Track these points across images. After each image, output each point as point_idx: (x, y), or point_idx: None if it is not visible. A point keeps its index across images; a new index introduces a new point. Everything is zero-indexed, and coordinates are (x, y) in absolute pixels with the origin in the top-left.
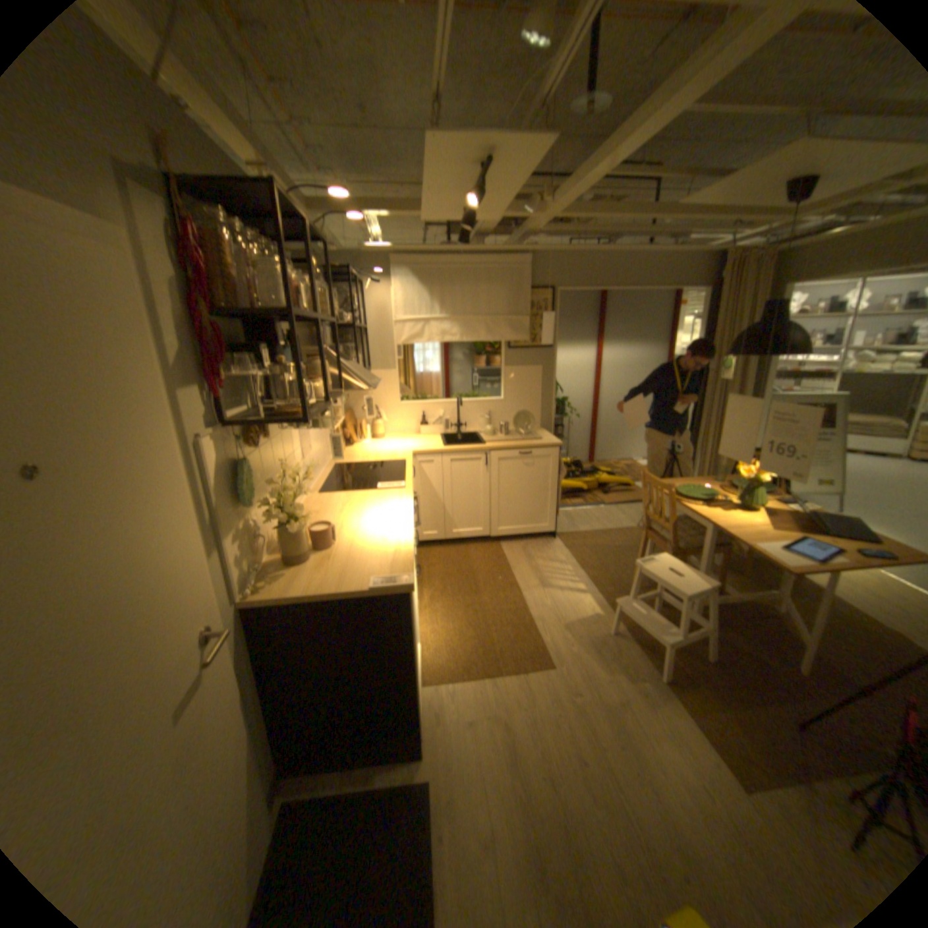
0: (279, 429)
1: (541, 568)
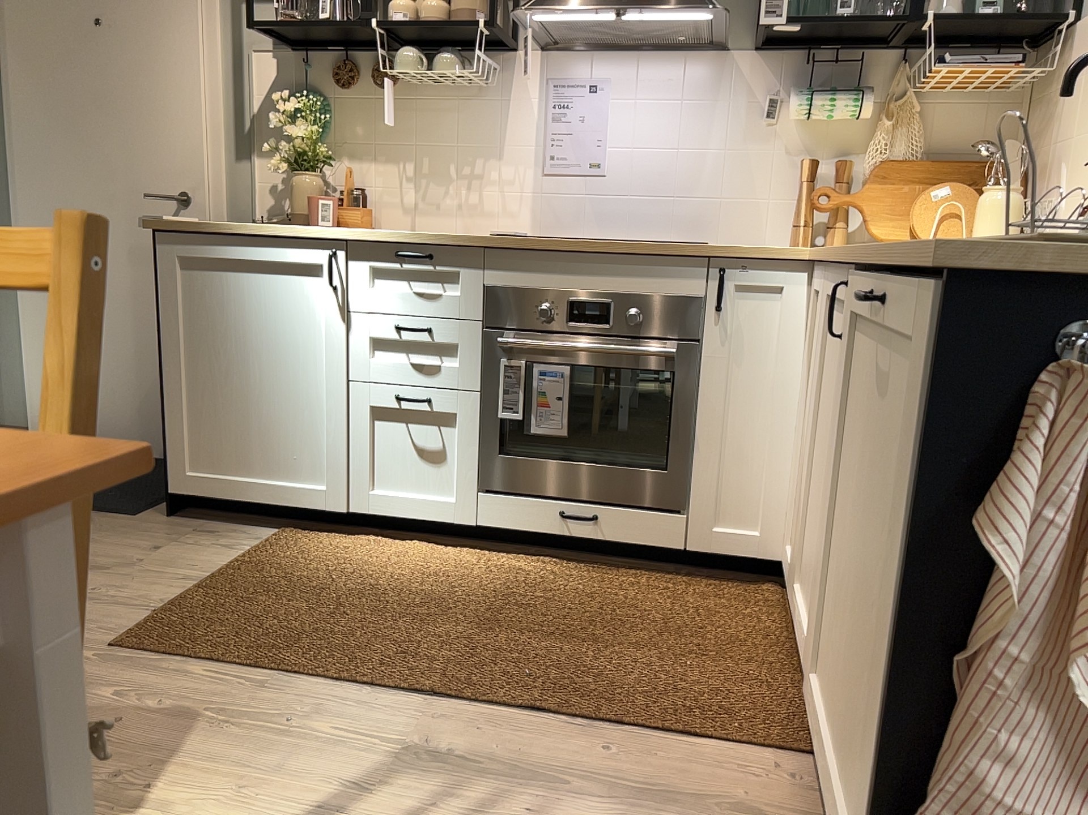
0: (459, 93)
1: (556, 814)
